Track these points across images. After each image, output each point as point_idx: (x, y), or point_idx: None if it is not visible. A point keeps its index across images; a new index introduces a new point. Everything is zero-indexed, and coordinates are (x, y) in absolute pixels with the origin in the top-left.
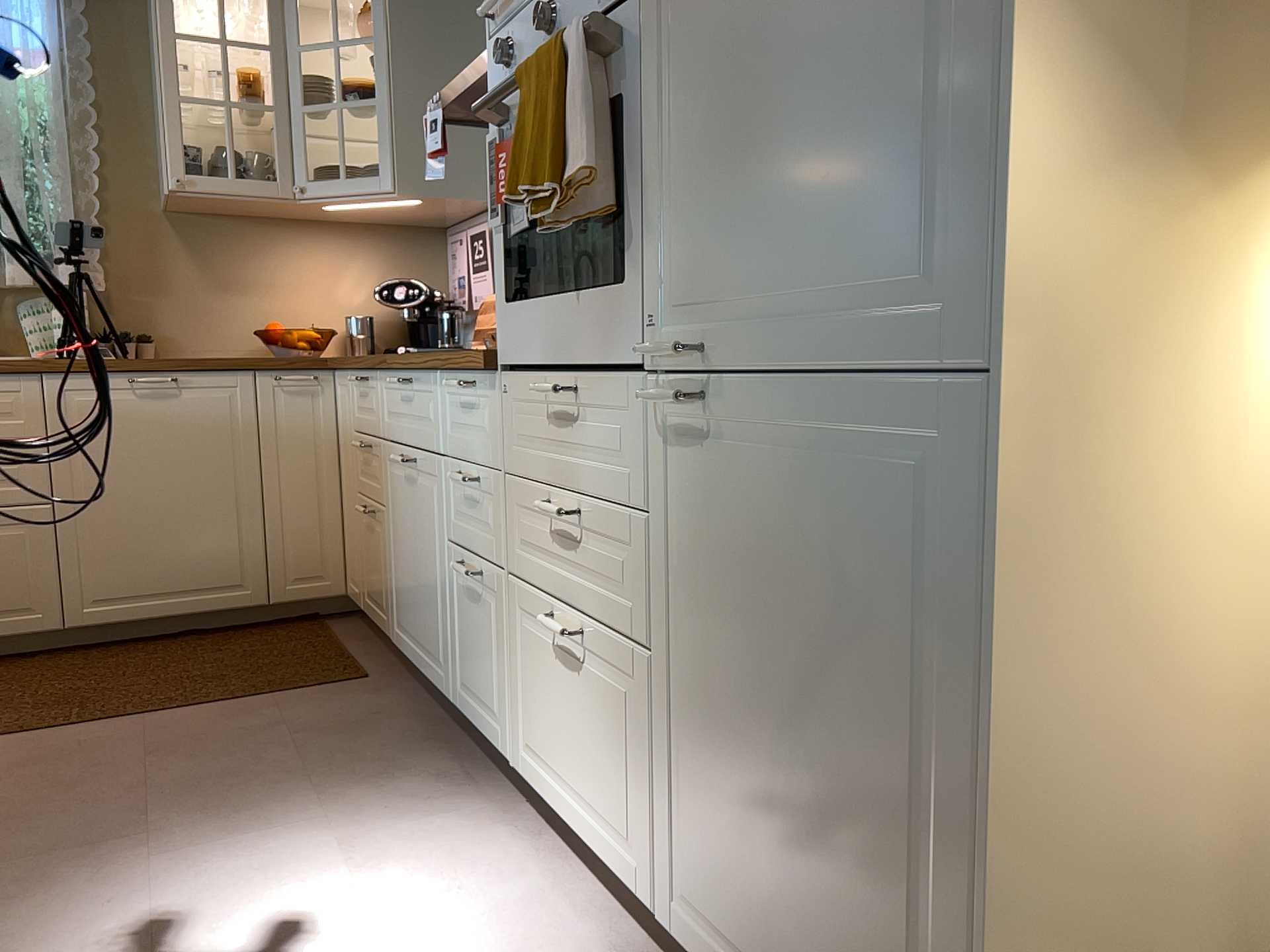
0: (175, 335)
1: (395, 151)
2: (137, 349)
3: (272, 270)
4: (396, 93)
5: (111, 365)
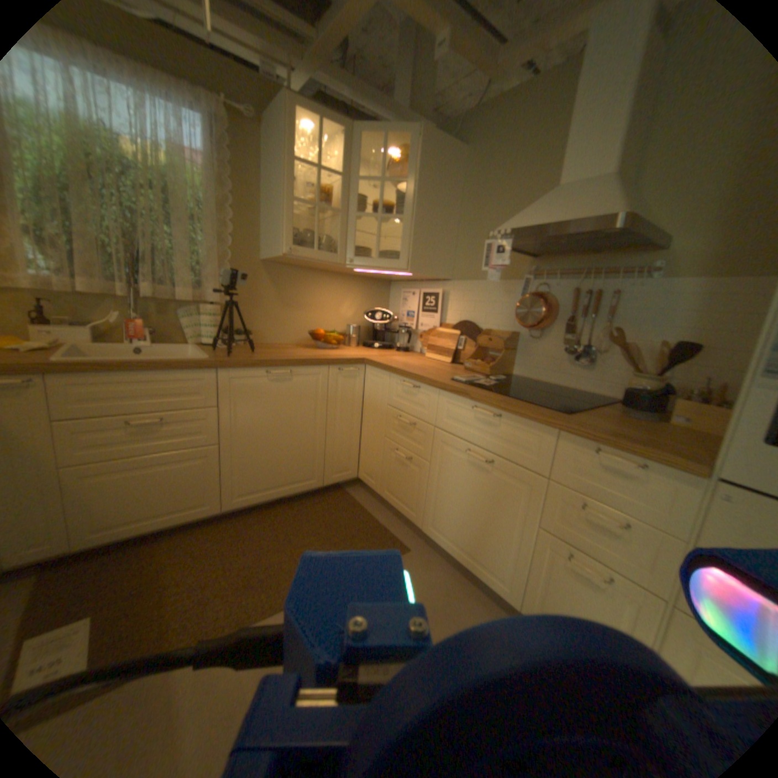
0: (260, 330)
1: (409, 247)
2: (243, 339)
3: (310, 297)
4: (410, 213)
5: (256, 363)
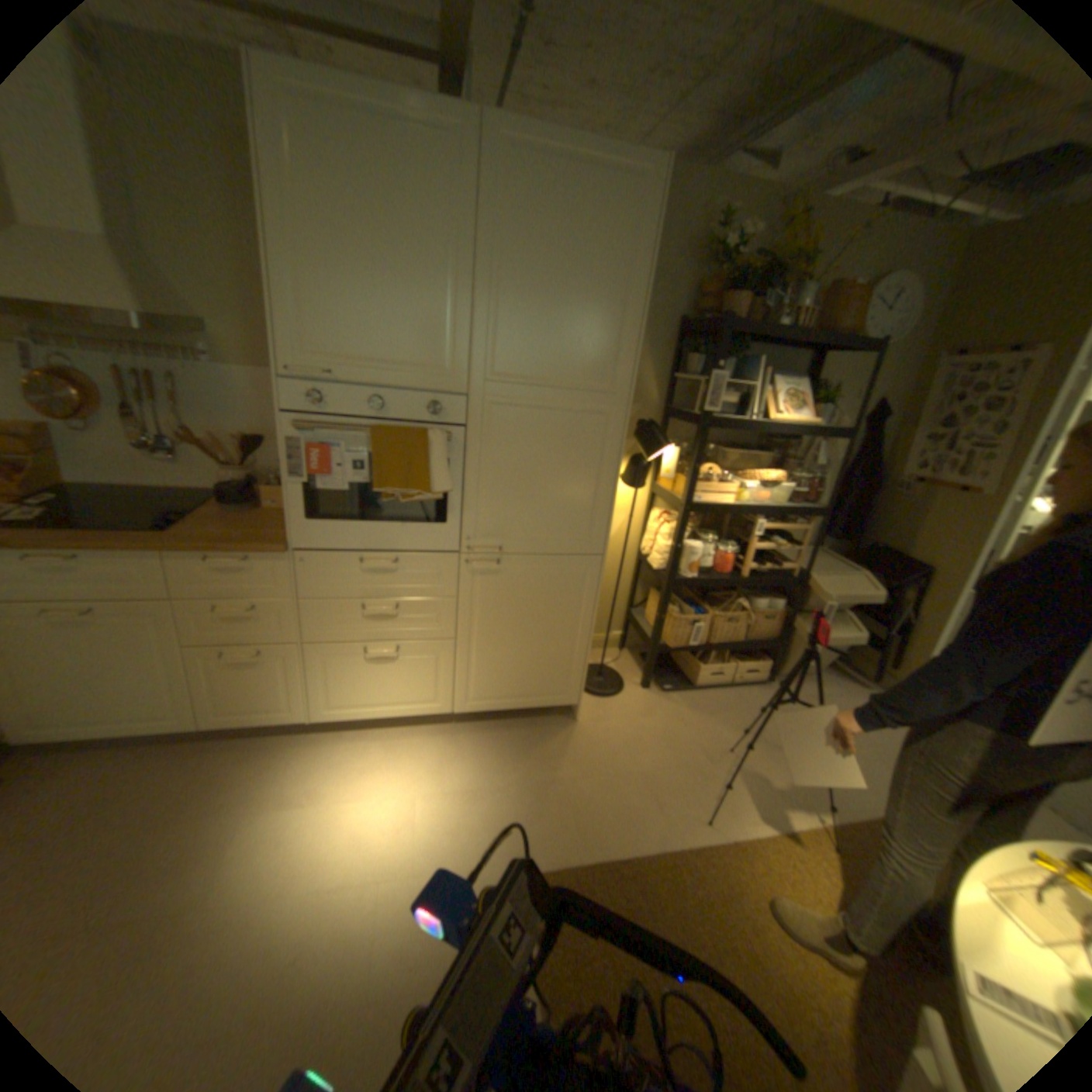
0: None
1: None
2: None
3: None
4: None
5: None
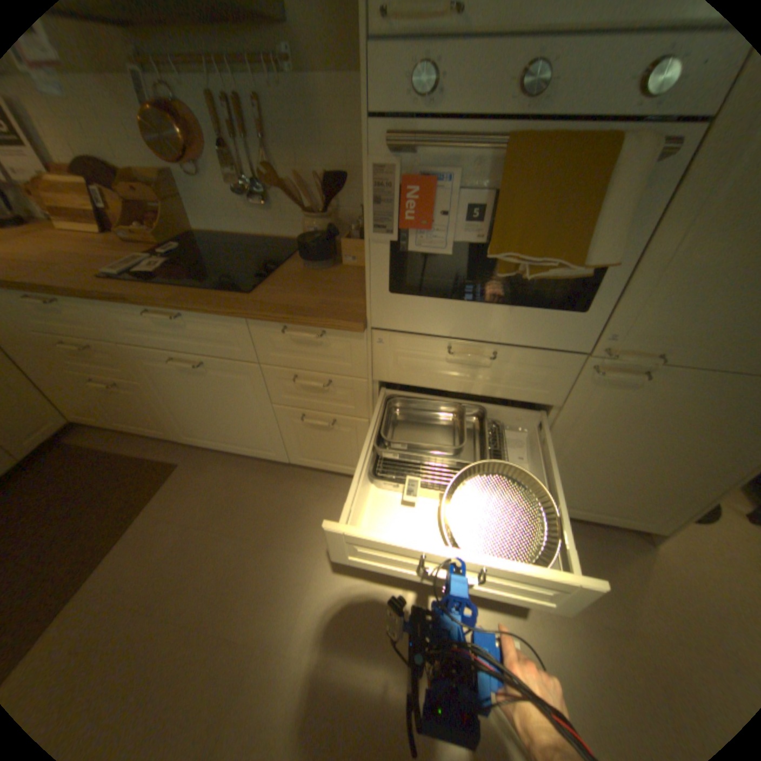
0: None
1: None
2: None
3: None
4: None
5: None
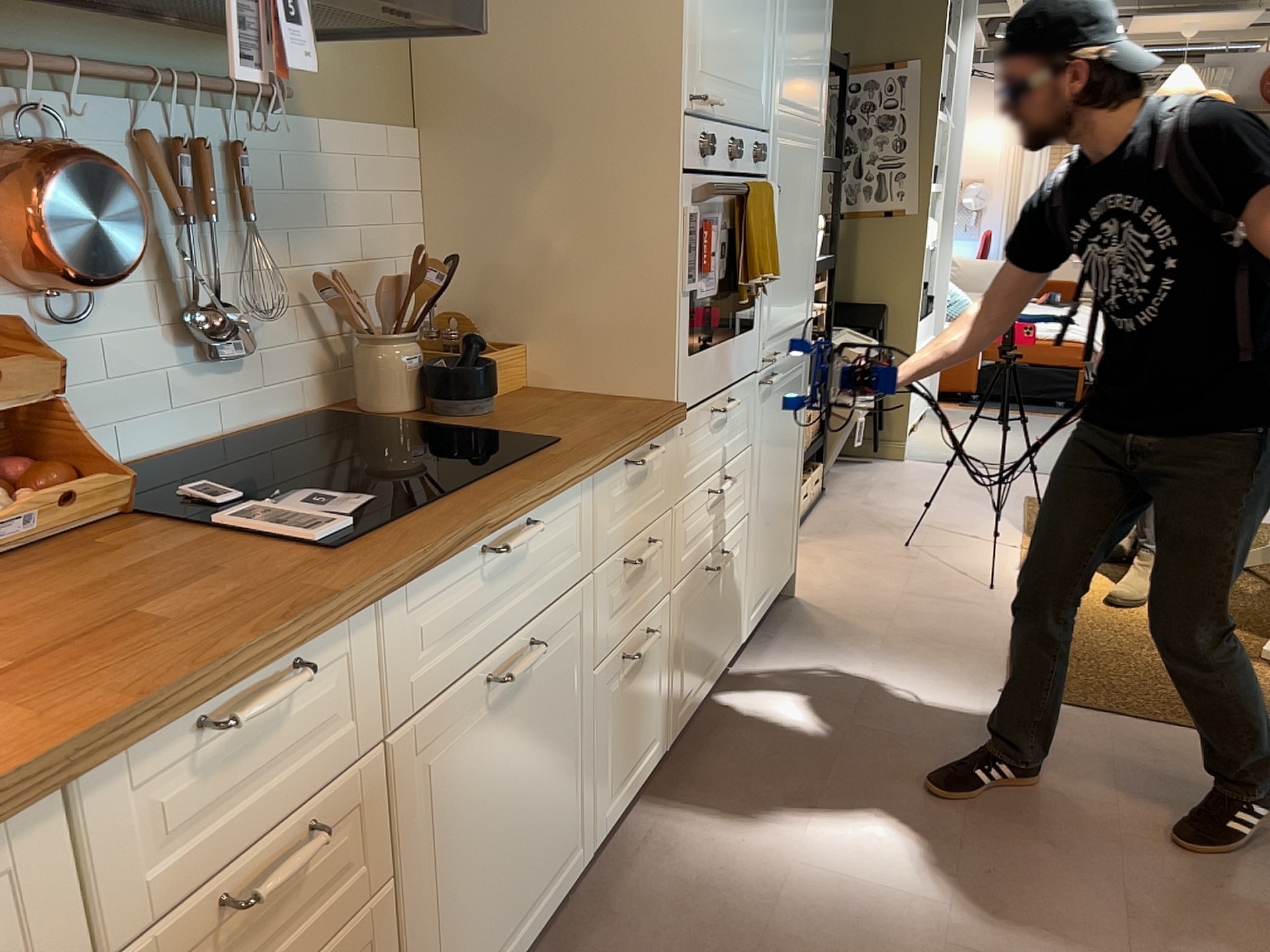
0: None
1: None
2: None
3: None
4: None
5: None
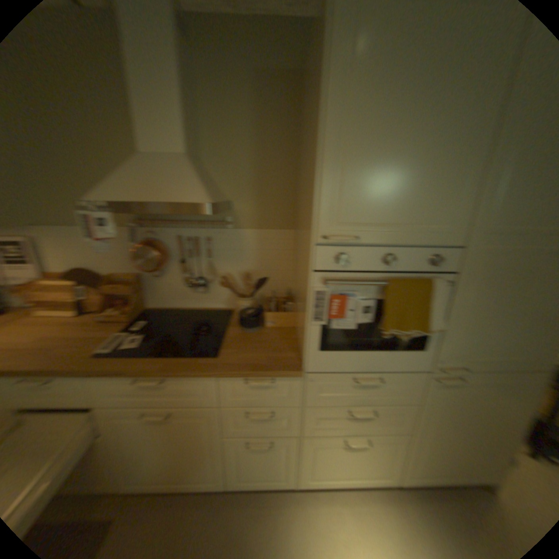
0: None
1: None
2: None
3: None
4: None
5: None
